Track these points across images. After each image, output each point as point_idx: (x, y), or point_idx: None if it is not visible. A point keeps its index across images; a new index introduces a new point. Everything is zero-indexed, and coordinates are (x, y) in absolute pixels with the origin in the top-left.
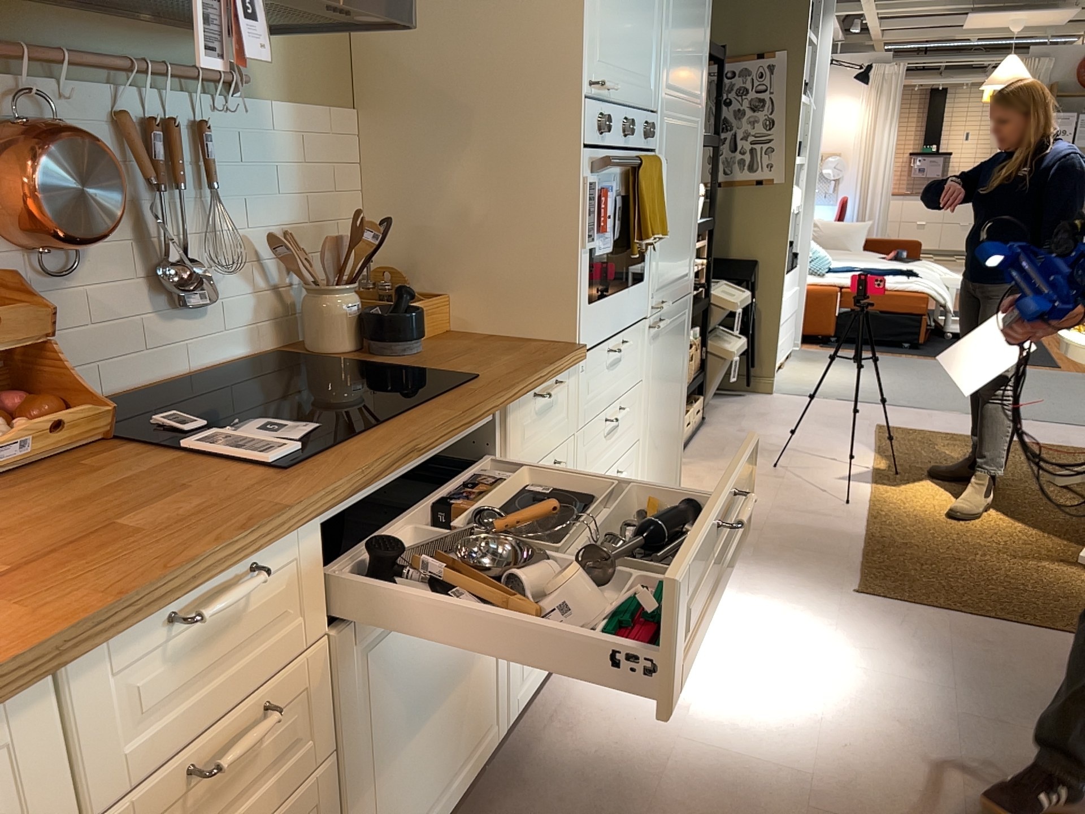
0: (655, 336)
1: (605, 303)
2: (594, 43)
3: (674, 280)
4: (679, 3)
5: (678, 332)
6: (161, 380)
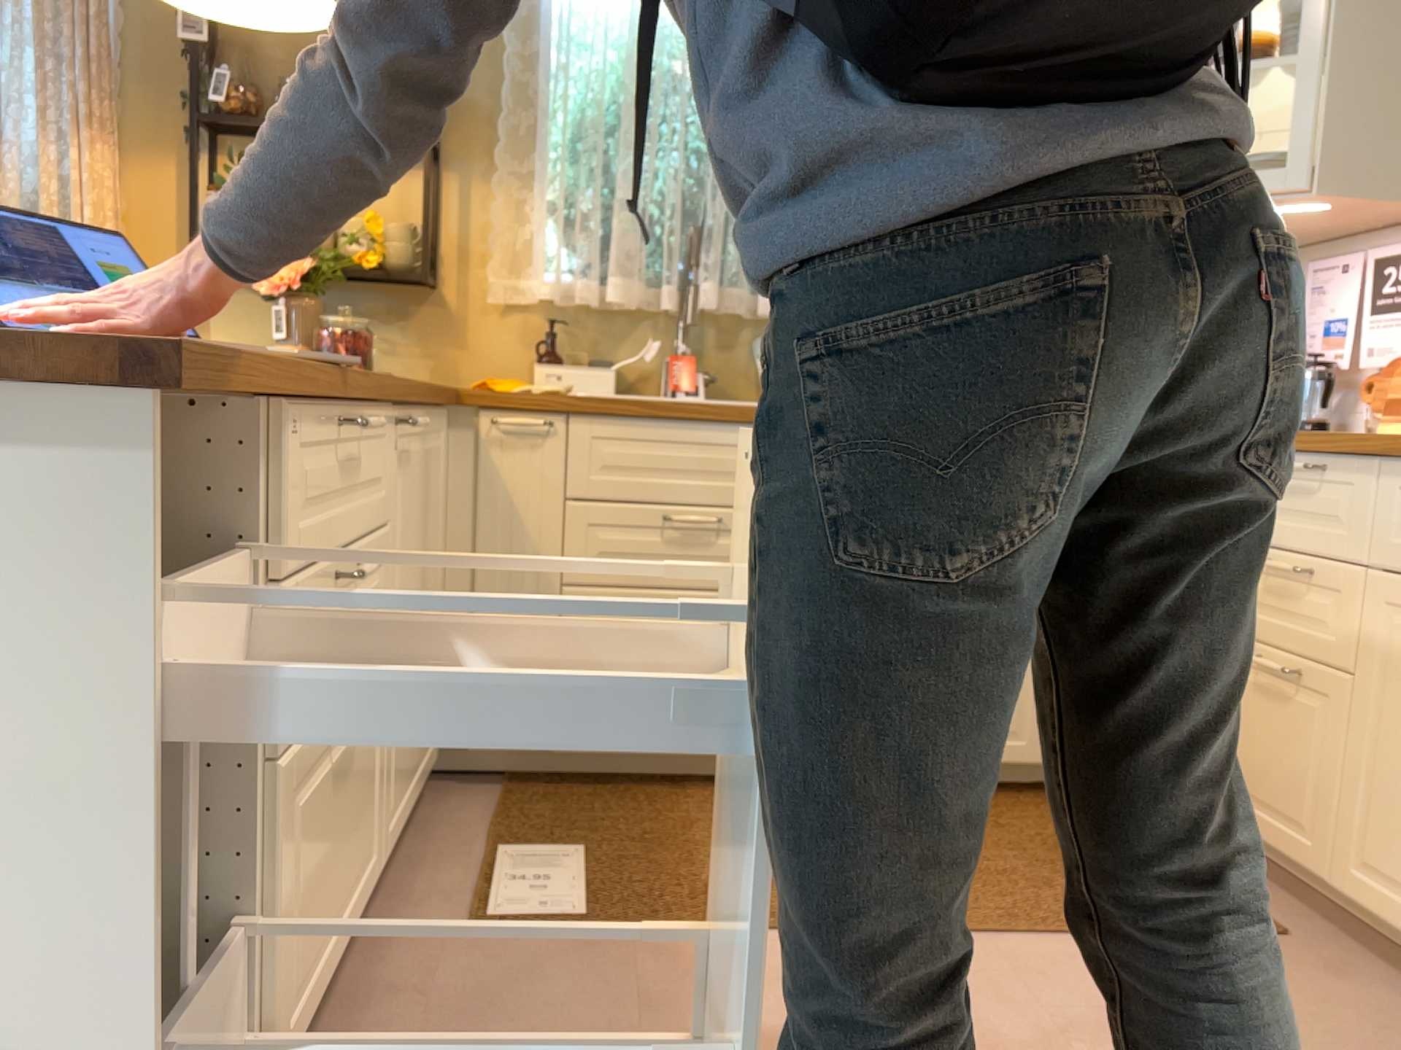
0: None
1: None
2: None
3: None
4: None
5: None
6: None
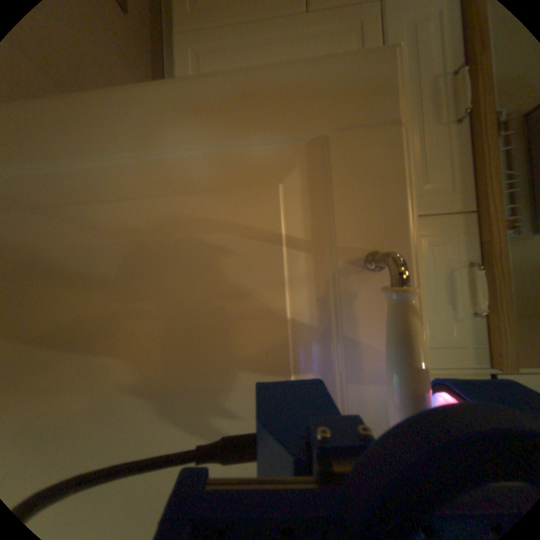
0: None
1: None
2: None
3: None
4: None
5: None
6: None
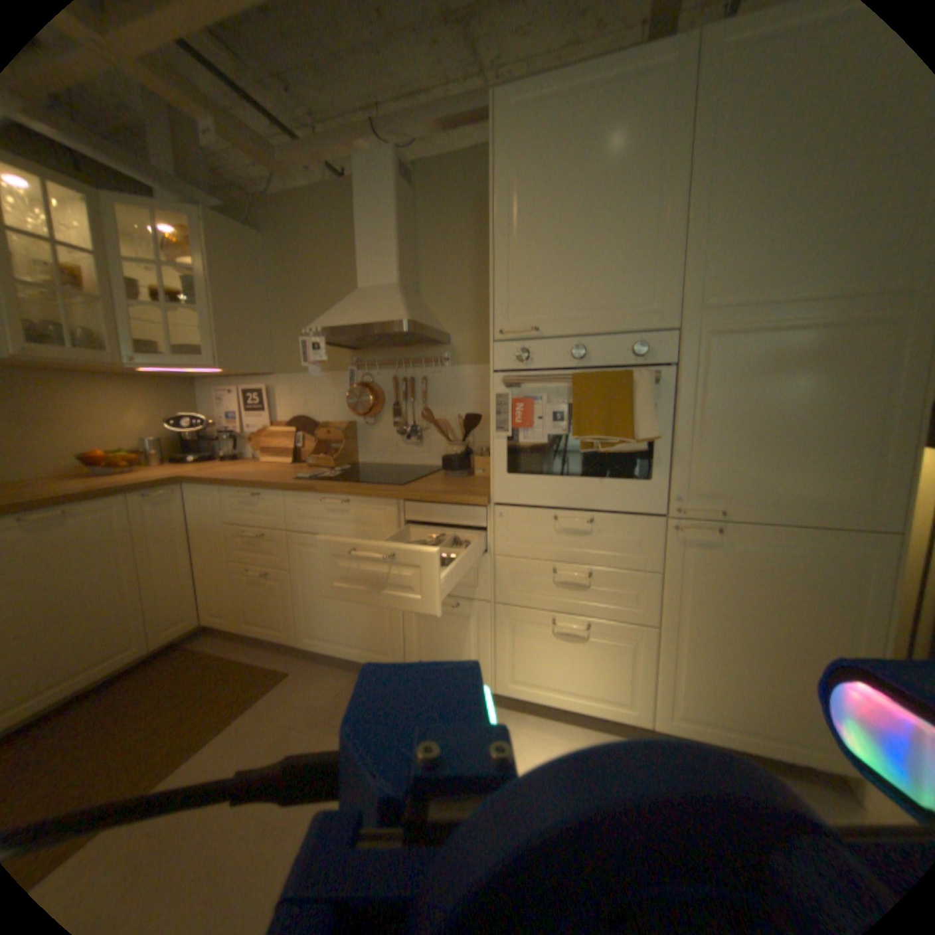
0: (707, 543)
1: (540, 478)
2: (504, 301)
3: (789, 499)
4: (756, 199)
5: (822, 567)
6: (399, 464)
